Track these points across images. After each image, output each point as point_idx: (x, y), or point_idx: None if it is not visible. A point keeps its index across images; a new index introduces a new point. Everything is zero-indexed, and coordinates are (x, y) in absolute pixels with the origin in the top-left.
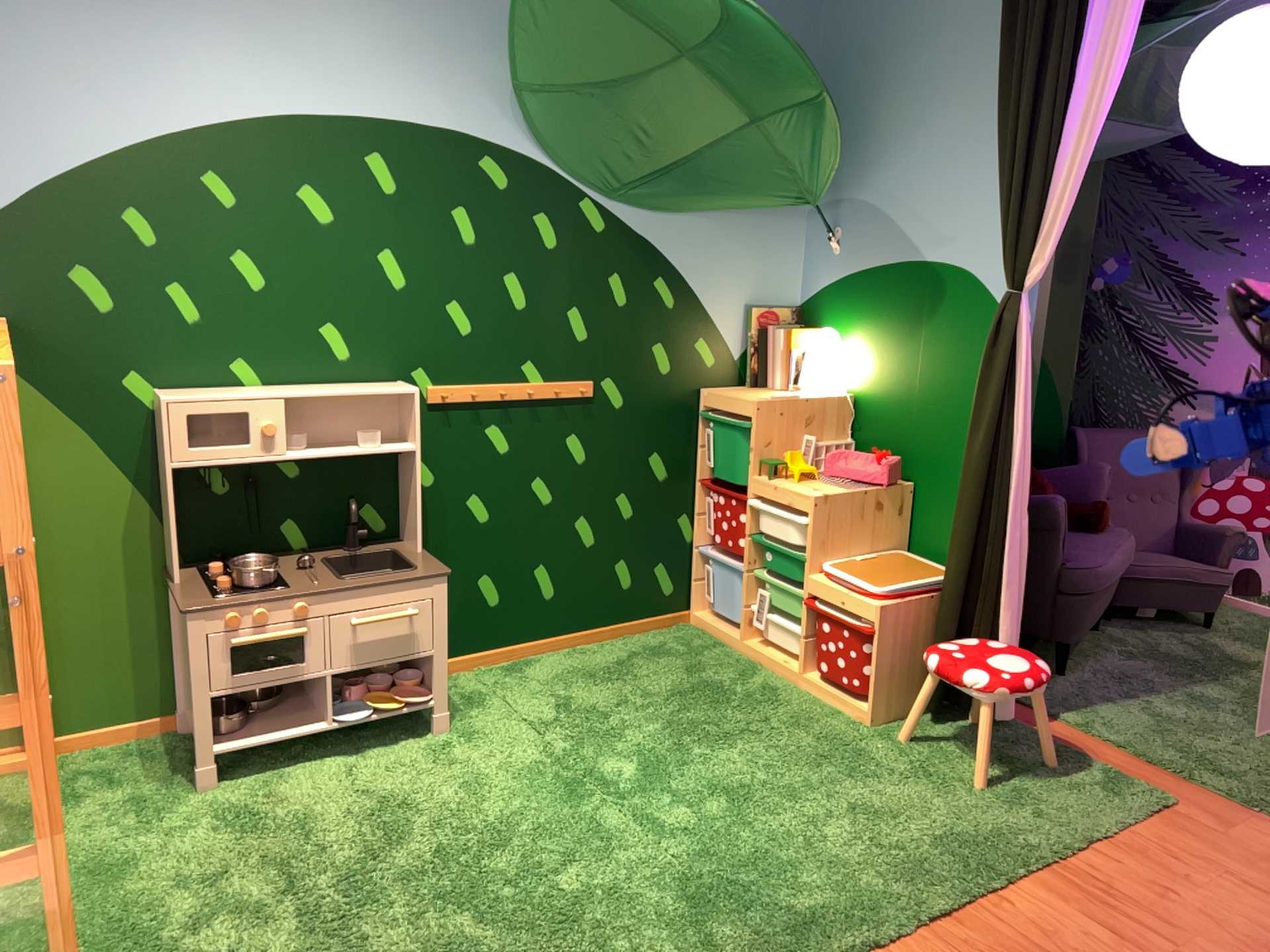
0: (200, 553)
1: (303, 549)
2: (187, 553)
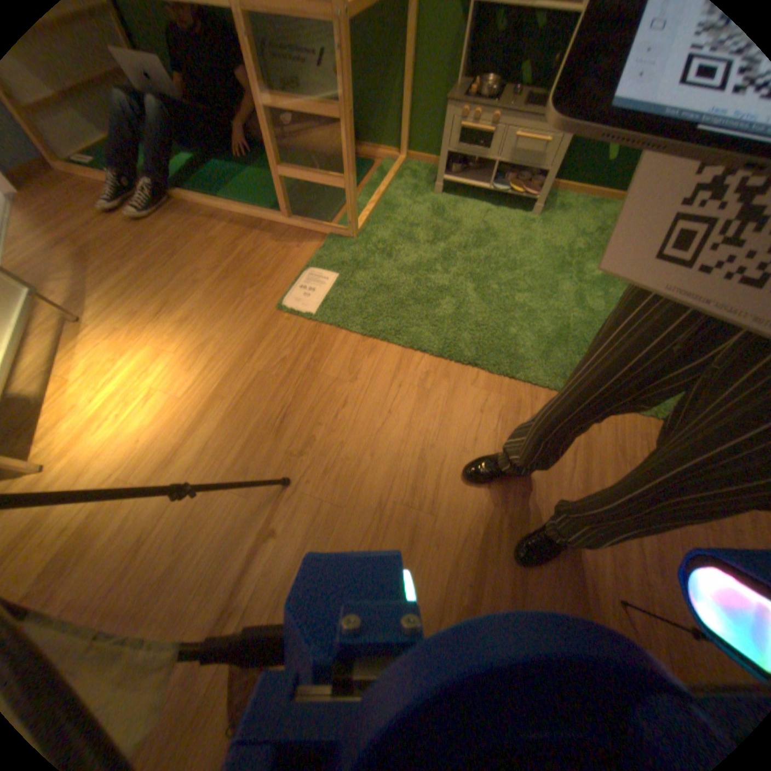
0: (474, 70)
1: (521, 84)
2: (468, 69)
